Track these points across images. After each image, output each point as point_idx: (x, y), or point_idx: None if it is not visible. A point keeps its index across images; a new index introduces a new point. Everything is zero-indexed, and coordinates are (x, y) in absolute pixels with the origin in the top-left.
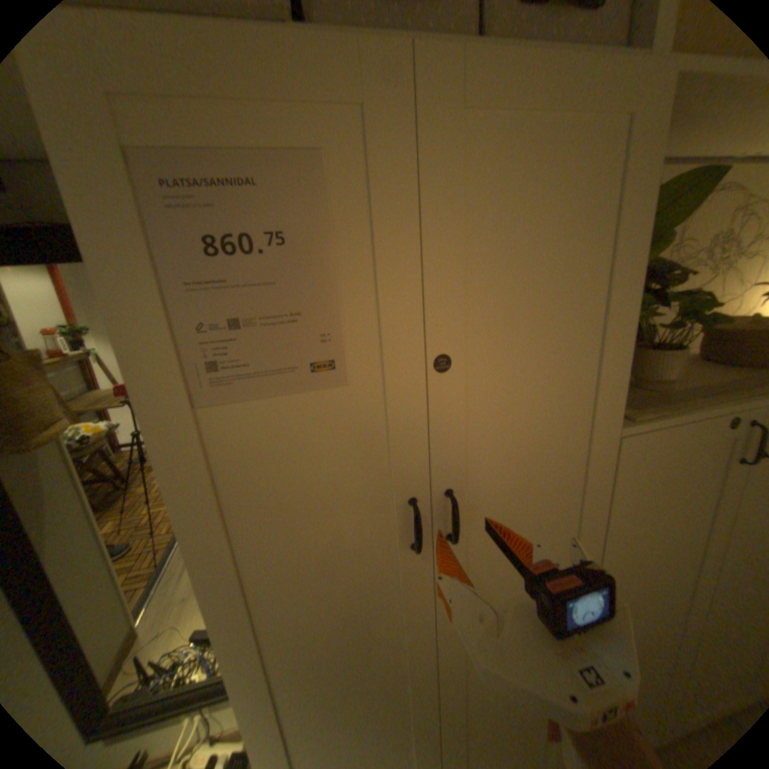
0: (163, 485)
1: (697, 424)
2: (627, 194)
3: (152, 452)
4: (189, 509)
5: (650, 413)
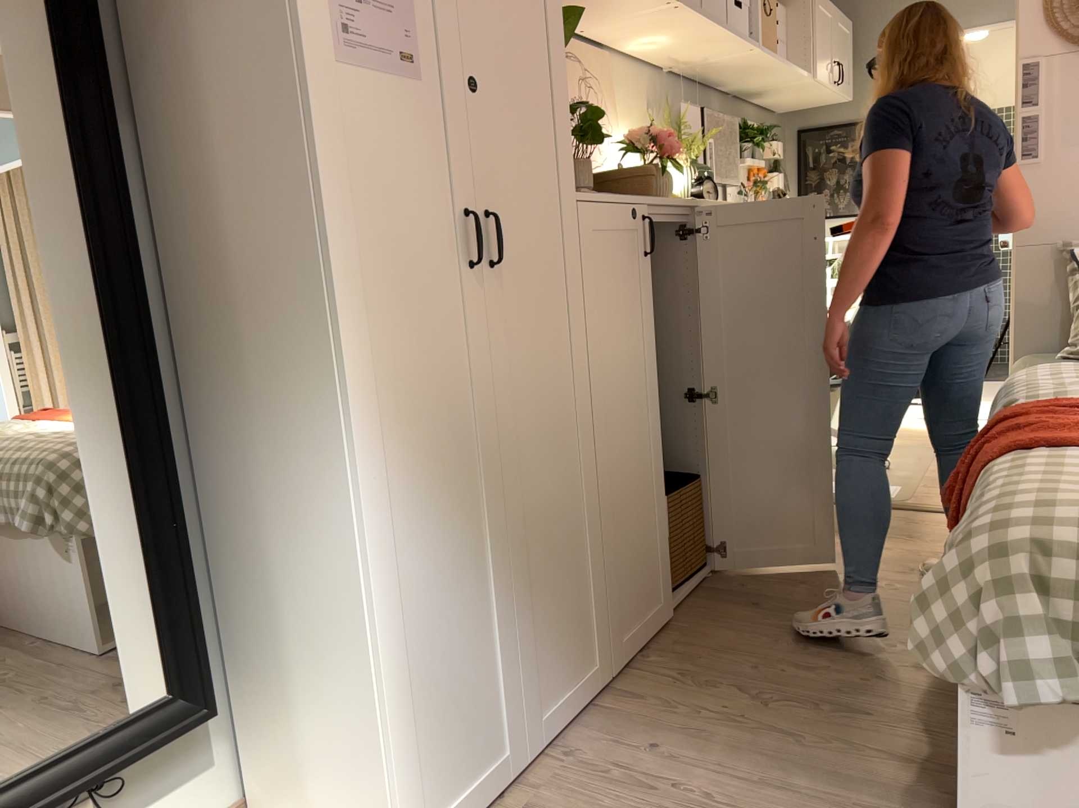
0: (307, 124)
1: (614, 204)
2: (539, 1)
3: (302, 87)
4: (320, 159)
5: (585, 191)
